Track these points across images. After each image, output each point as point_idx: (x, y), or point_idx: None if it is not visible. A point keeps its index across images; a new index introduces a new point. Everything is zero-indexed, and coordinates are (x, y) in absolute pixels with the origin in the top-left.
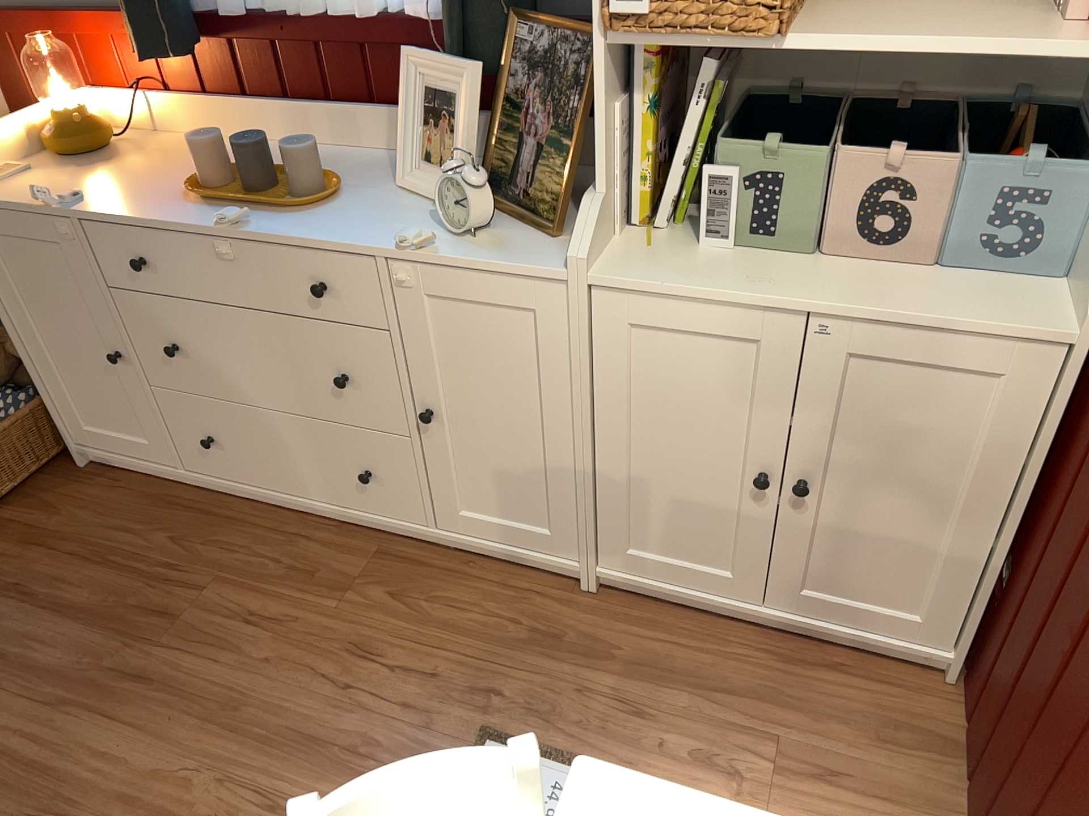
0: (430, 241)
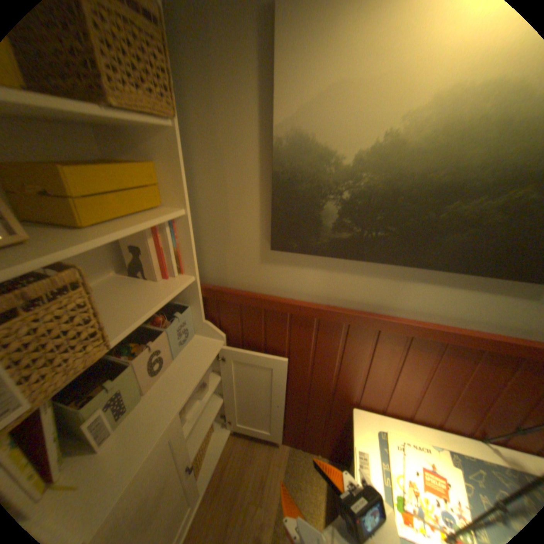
0: None
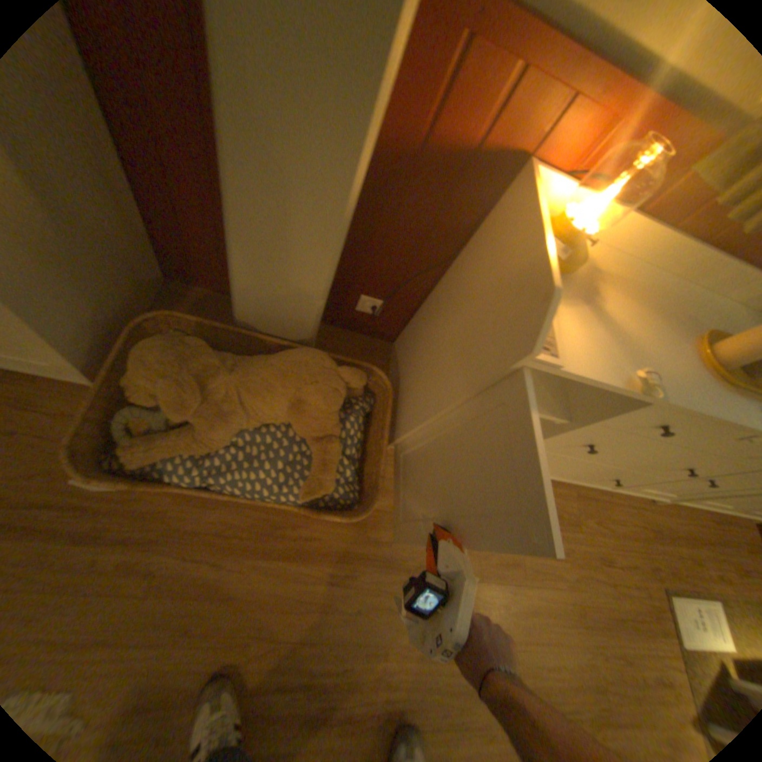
0: None
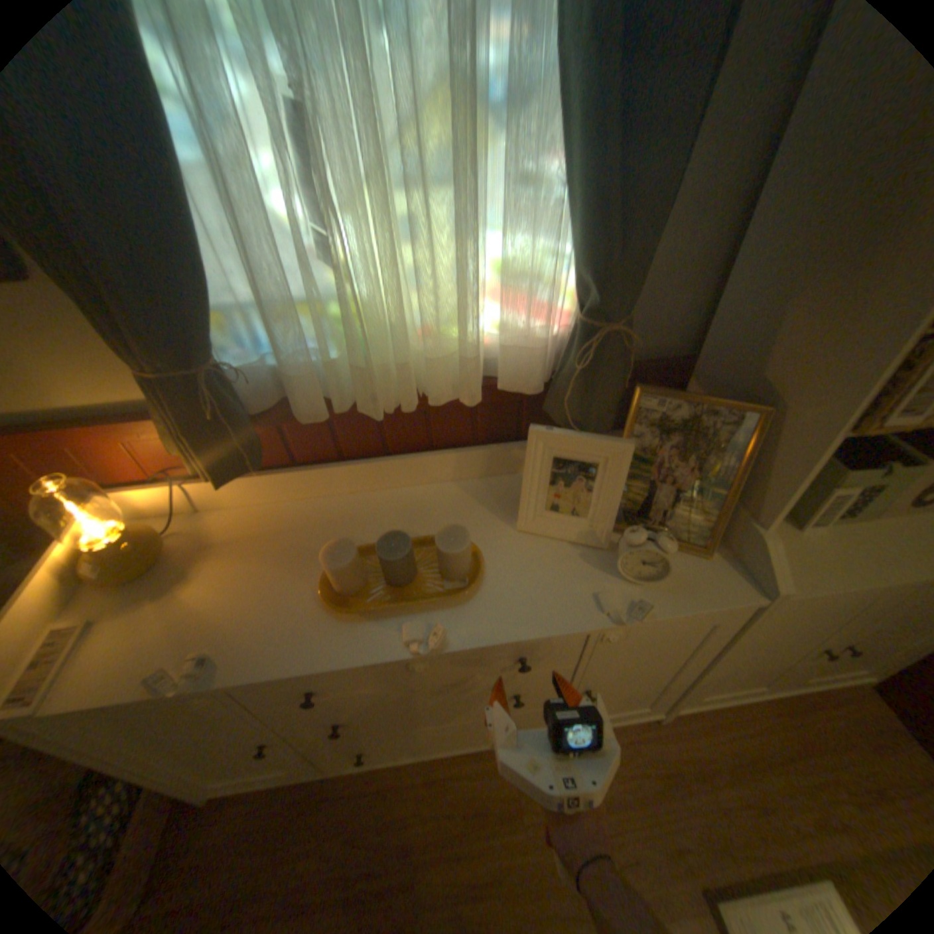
0: (652, 612)
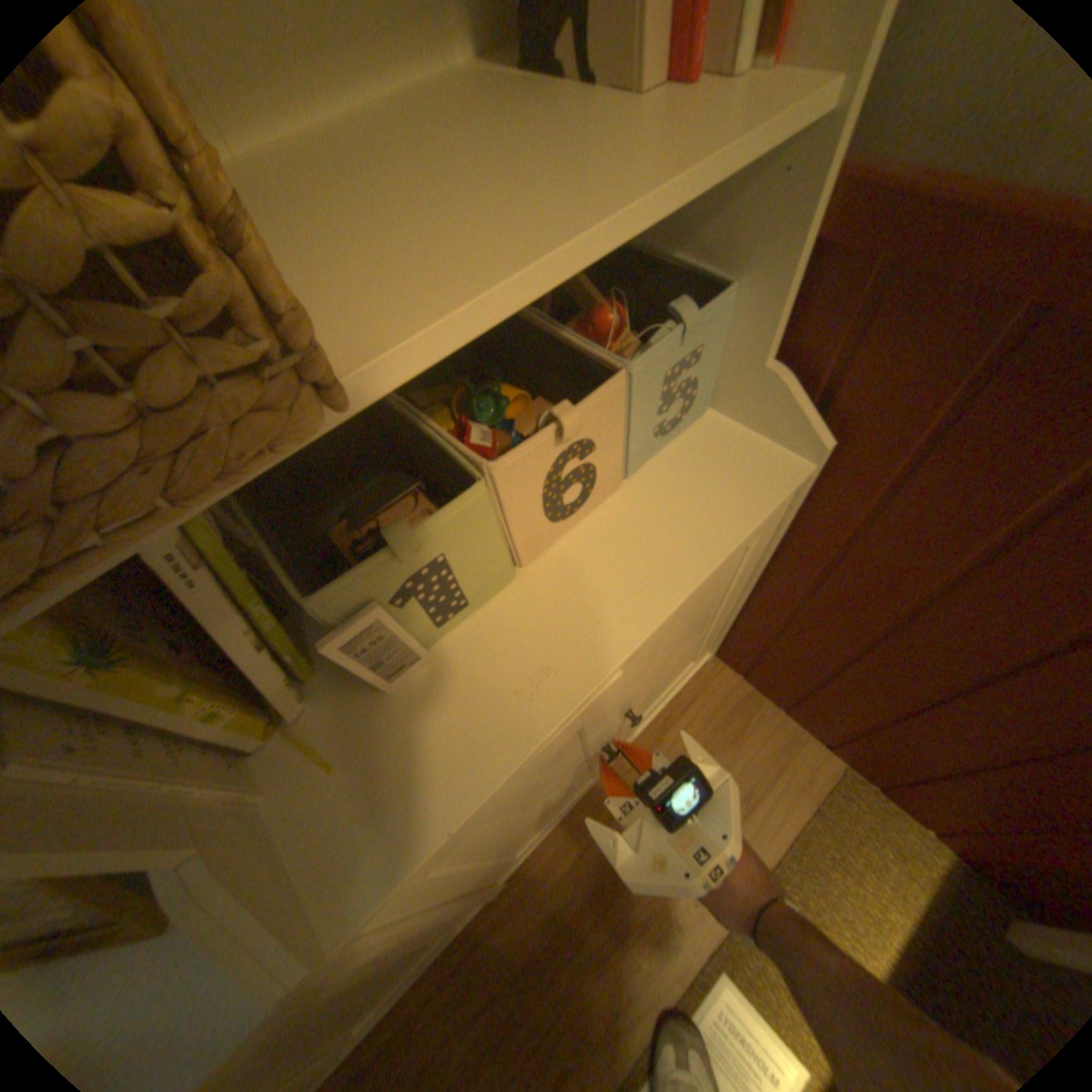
0: None
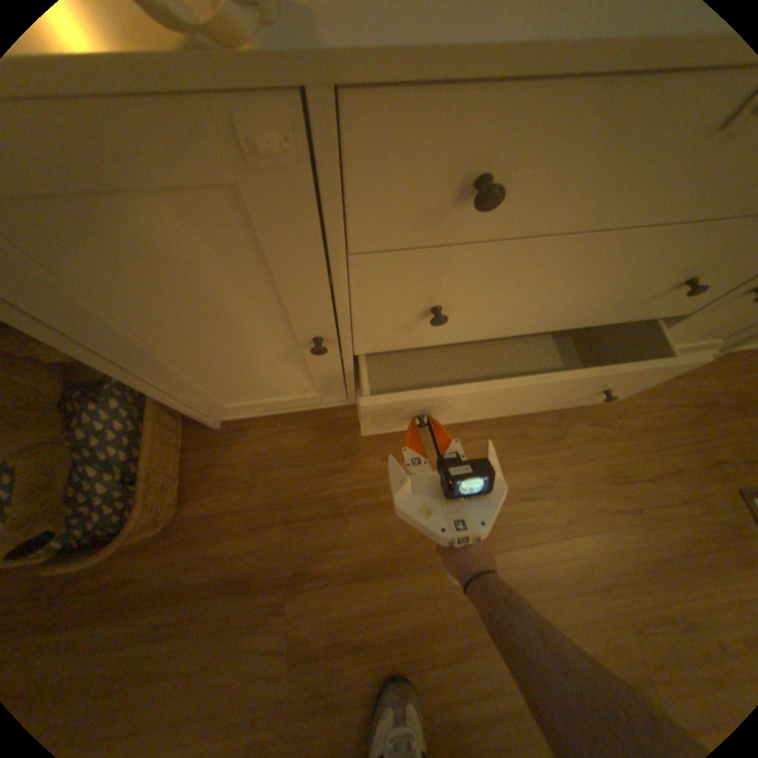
0: None
